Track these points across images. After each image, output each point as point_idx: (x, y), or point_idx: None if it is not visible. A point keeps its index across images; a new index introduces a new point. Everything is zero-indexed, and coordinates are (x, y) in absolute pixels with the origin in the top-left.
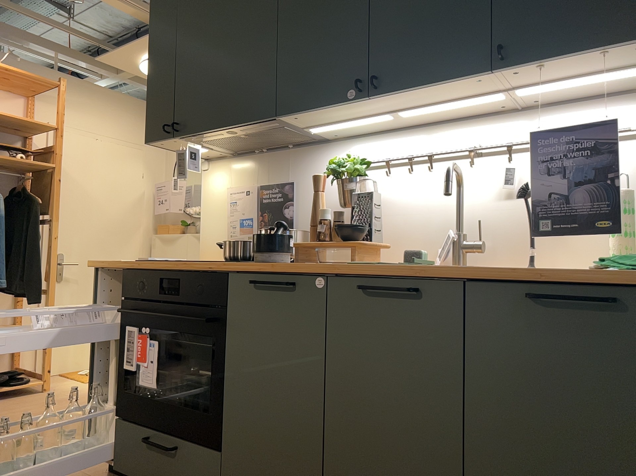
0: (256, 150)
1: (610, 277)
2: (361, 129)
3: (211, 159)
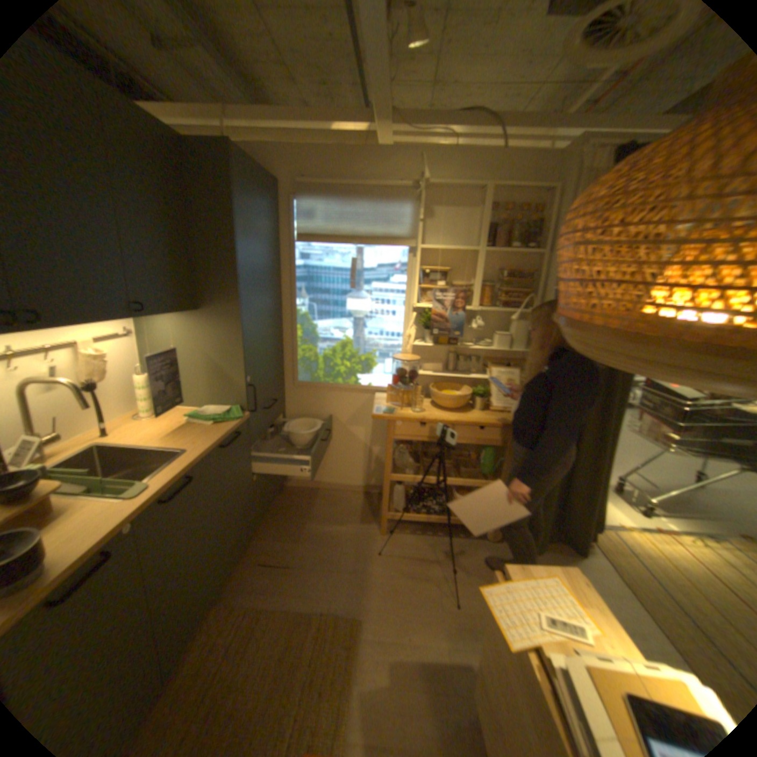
0: None
1: (232, 427)
2: None
3: None
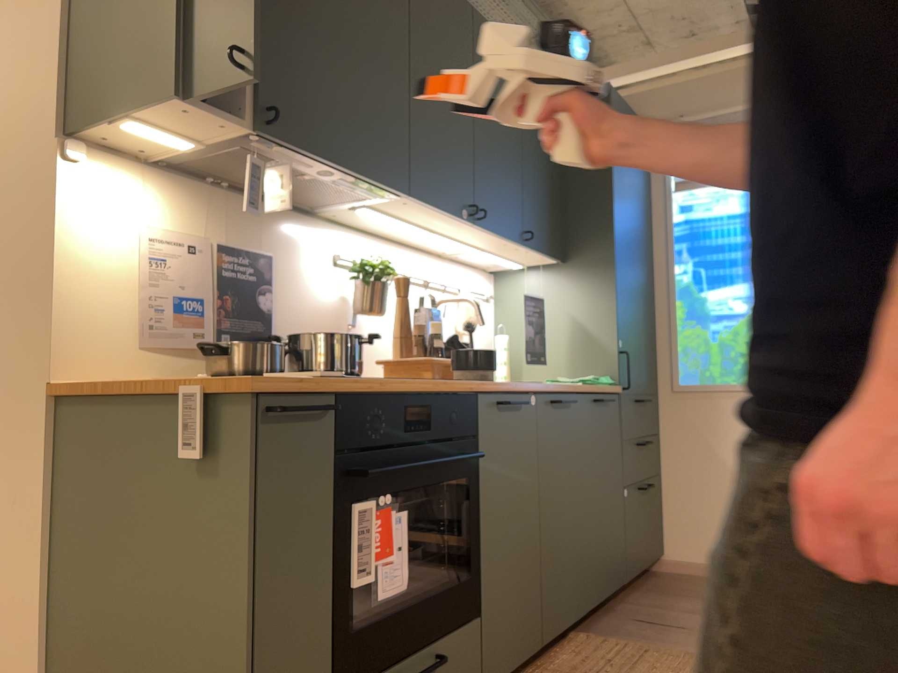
0: (214, 178)
1: (605, 389)
2: (361, 221)
3: (84, 141)
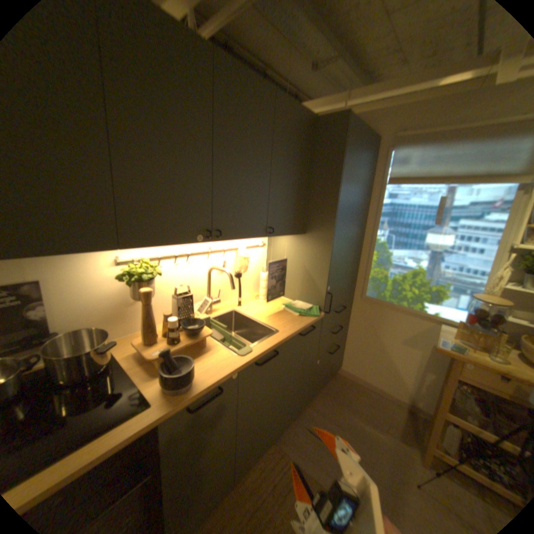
0: None
1: (311, 321)
2: None
3: None
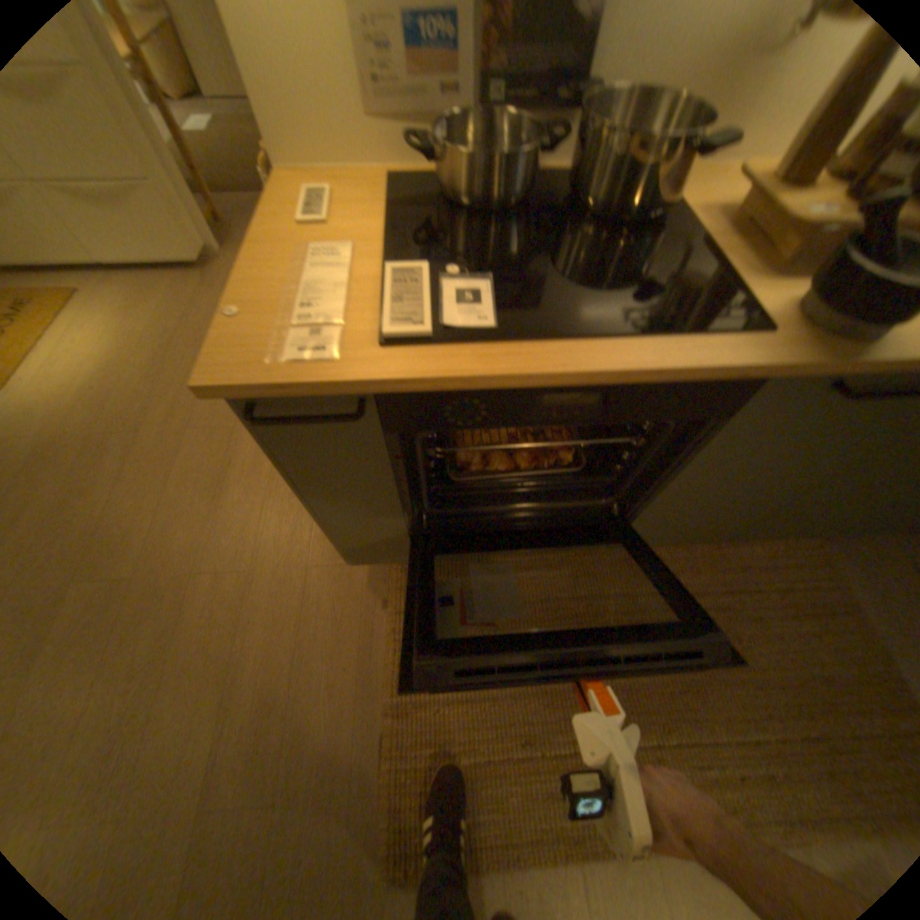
0: None
1: None
2: None
3: None
